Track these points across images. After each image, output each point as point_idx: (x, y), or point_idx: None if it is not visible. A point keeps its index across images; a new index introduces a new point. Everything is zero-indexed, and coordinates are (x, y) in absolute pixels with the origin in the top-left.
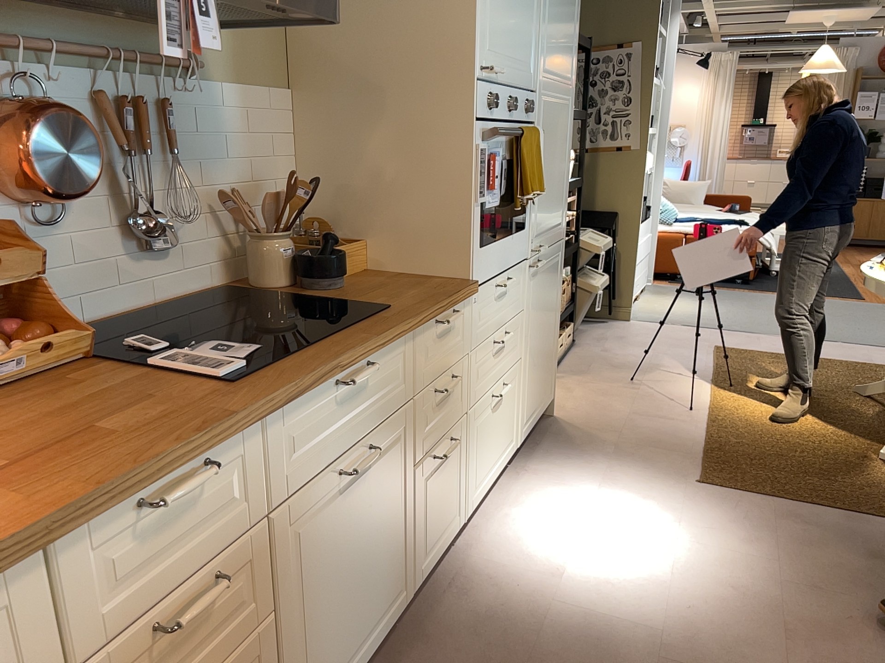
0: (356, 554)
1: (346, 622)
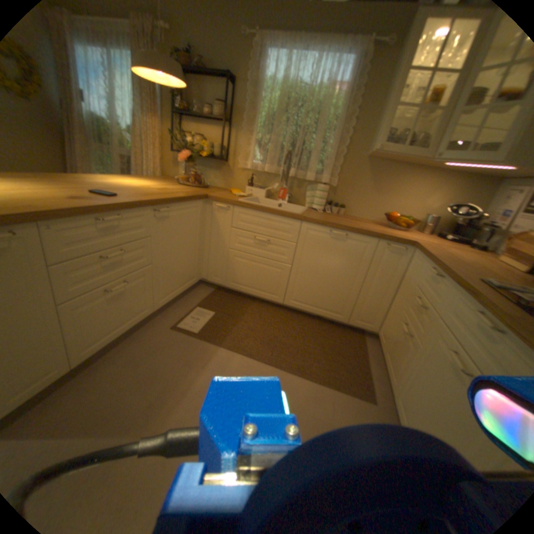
0: (437, 405)
1: (419, 416)
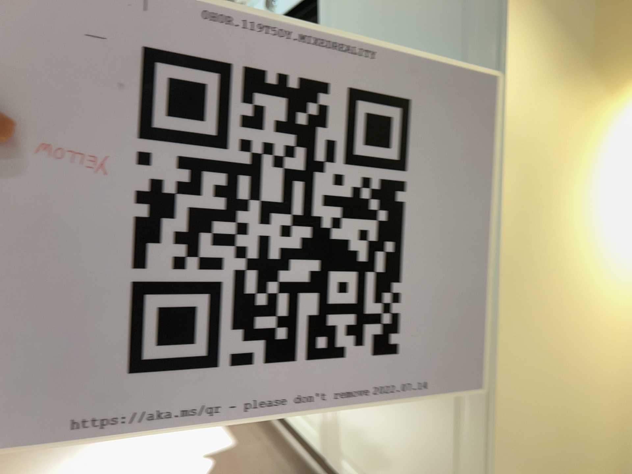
0: None
1: None
